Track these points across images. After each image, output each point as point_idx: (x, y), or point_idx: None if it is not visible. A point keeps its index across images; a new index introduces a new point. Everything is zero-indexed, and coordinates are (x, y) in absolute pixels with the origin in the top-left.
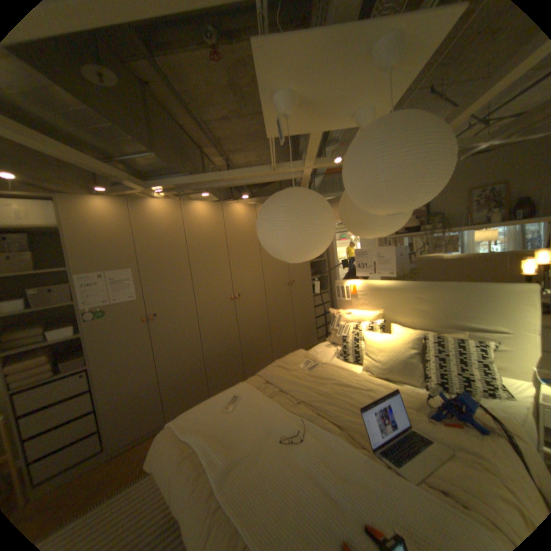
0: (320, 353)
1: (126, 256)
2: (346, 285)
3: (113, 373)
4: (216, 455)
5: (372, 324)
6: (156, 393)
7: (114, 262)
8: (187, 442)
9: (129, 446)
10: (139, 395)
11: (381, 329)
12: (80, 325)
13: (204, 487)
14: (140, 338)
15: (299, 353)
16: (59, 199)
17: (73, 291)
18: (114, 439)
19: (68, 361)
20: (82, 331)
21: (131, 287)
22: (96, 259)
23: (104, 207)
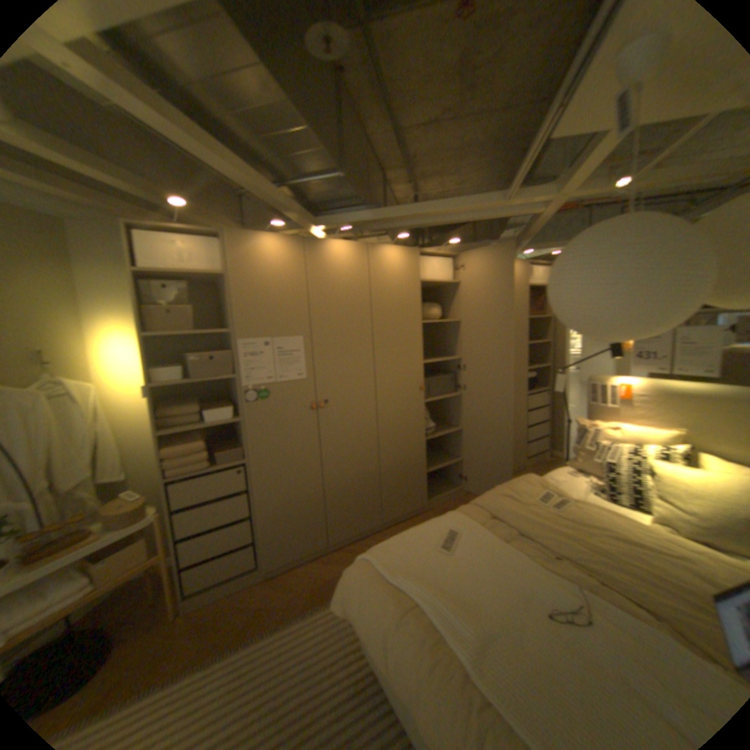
0: (563, 483)
1: (299, 318)
2: (613, 384)
3: (275, 472)
4: (456, 617)
5: (668, 451)
6: (322, 505)
7: (286, 326)
8: (402, 587)
9: (286, 568)
10: (302, 505)
11: (686, 460)
12: (243, 405)
13: (451, 665)
14: (309, 430)
15: (531, 479)
16: (229, 236)
17: (238, 359)
18: (271, 556)
19: (226, 450)
20: (244, 413)
21: (303, 361)
22: (265, 319)
23: (279, 248)
